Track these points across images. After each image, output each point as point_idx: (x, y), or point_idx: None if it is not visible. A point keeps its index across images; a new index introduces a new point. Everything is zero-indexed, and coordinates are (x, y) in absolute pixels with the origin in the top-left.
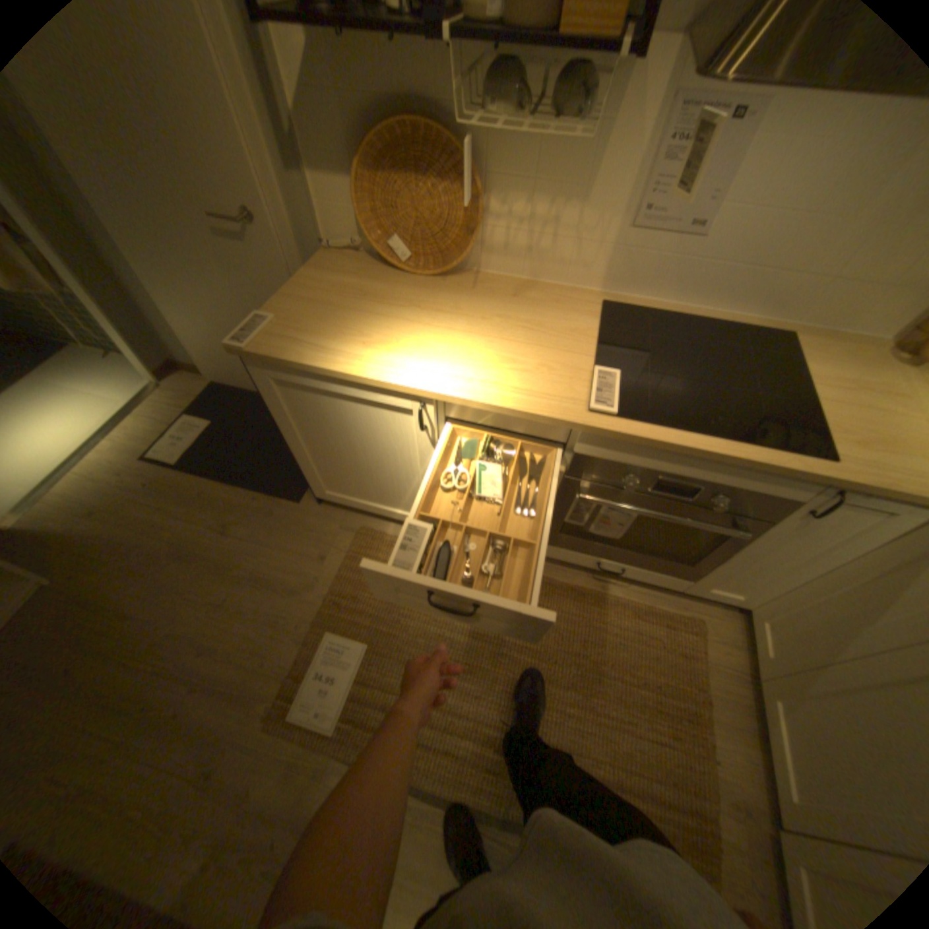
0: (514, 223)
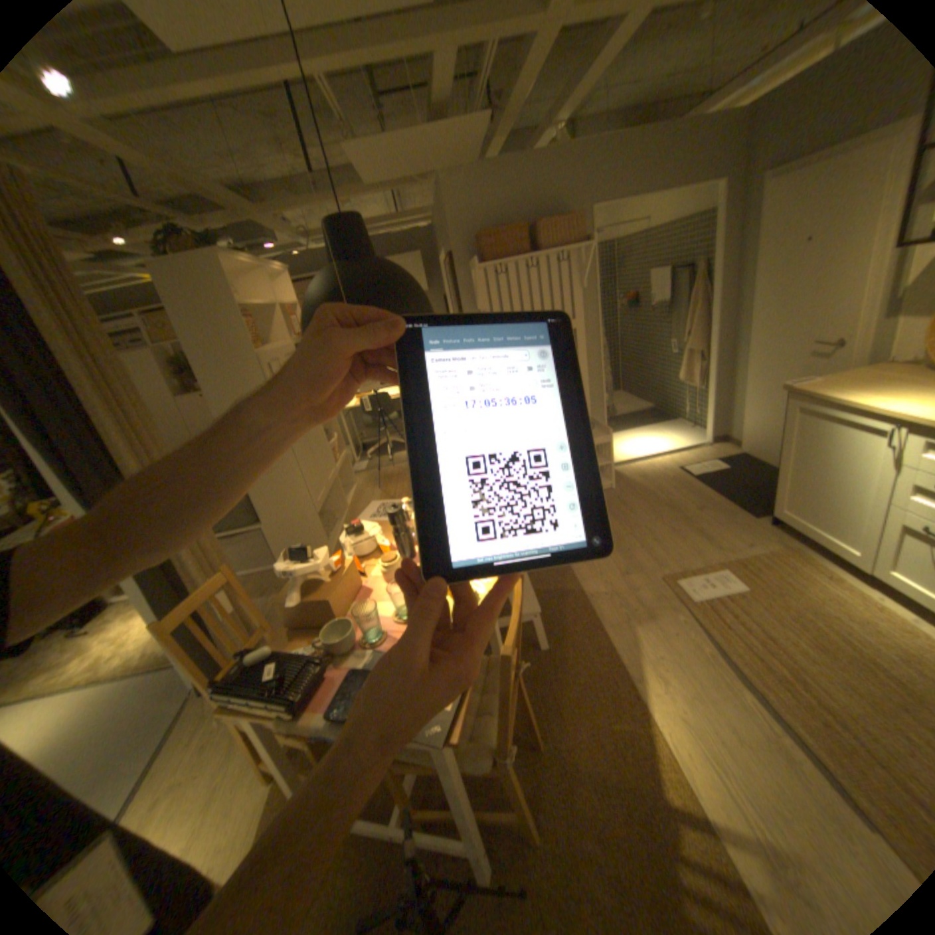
0: None
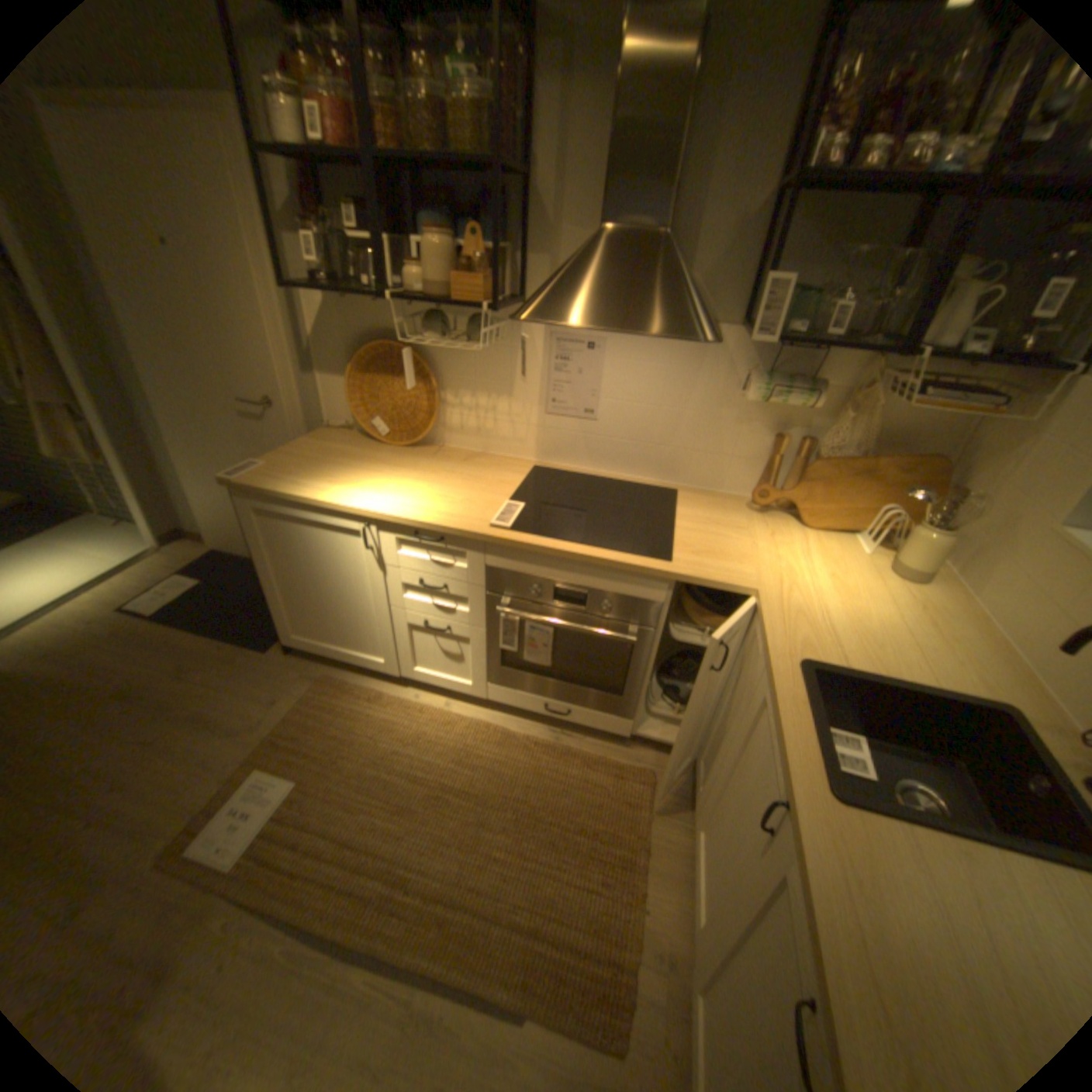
0: (464, 411)
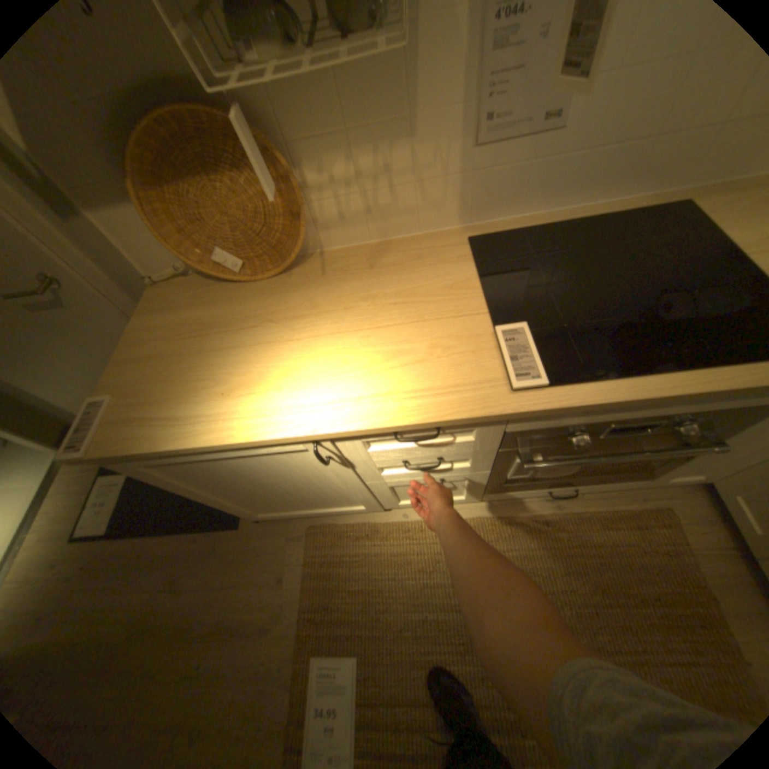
0: (341, 188)
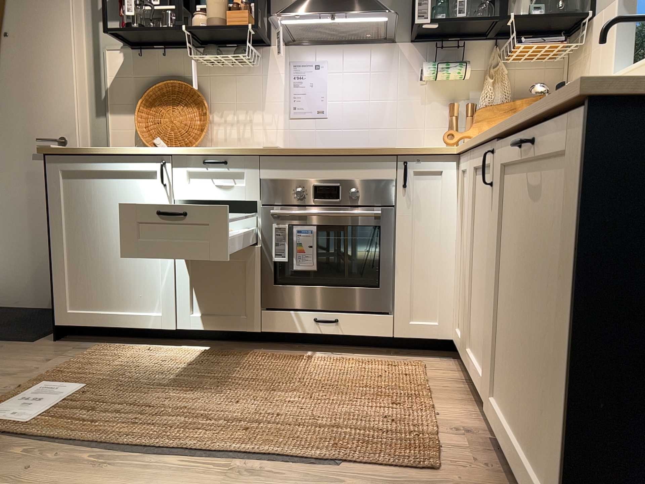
0: (227, 127)
